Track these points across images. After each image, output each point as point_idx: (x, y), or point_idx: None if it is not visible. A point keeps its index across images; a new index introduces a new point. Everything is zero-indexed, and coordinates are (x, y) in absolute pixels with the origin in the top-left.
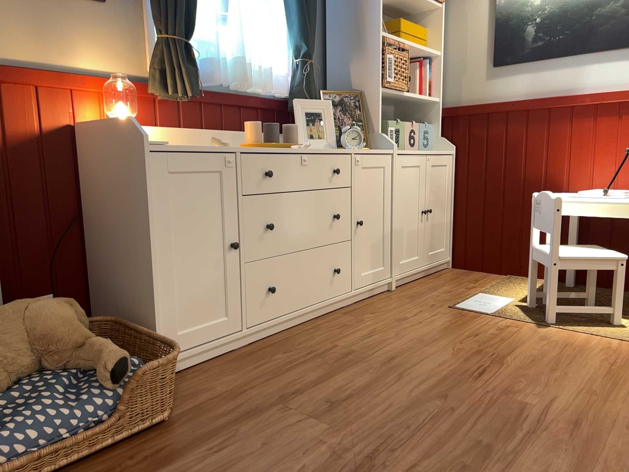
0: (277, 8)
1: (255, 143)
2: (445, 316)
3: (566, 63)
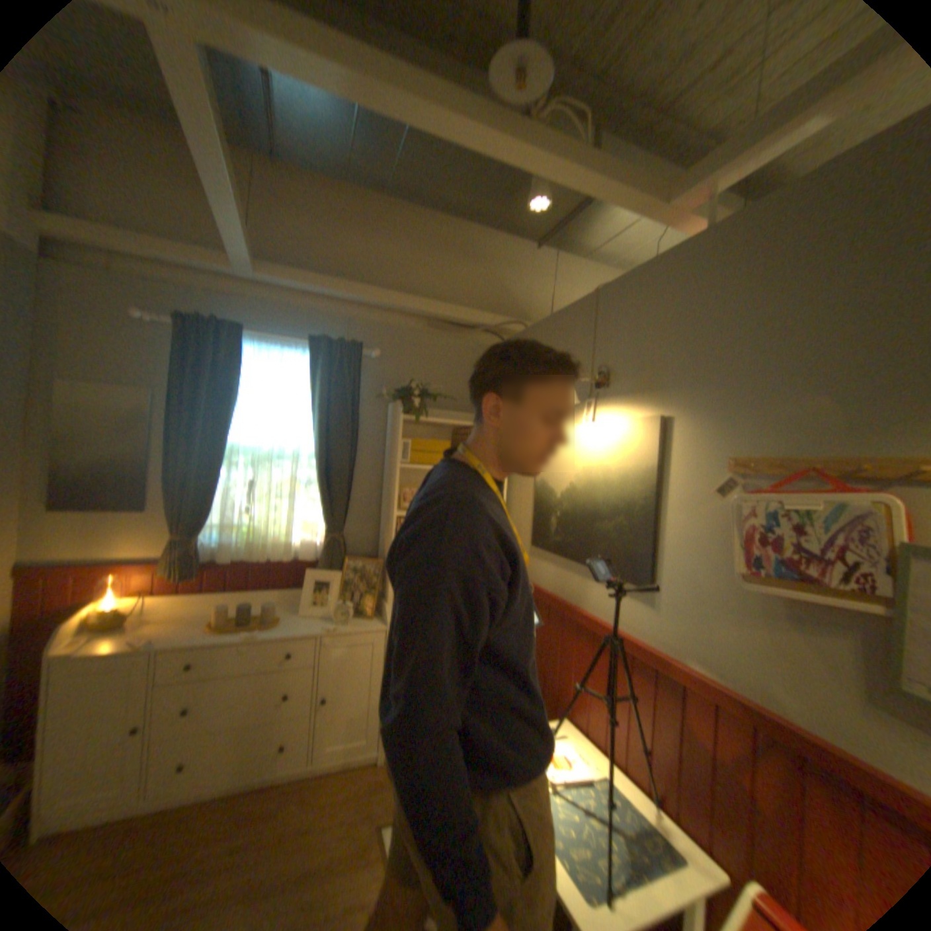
0: (315, 490)
1: (212, 628)
2: (345, 847)
3: (578, 570)
